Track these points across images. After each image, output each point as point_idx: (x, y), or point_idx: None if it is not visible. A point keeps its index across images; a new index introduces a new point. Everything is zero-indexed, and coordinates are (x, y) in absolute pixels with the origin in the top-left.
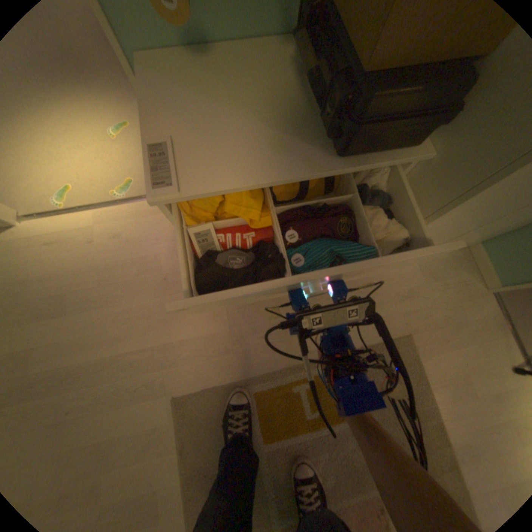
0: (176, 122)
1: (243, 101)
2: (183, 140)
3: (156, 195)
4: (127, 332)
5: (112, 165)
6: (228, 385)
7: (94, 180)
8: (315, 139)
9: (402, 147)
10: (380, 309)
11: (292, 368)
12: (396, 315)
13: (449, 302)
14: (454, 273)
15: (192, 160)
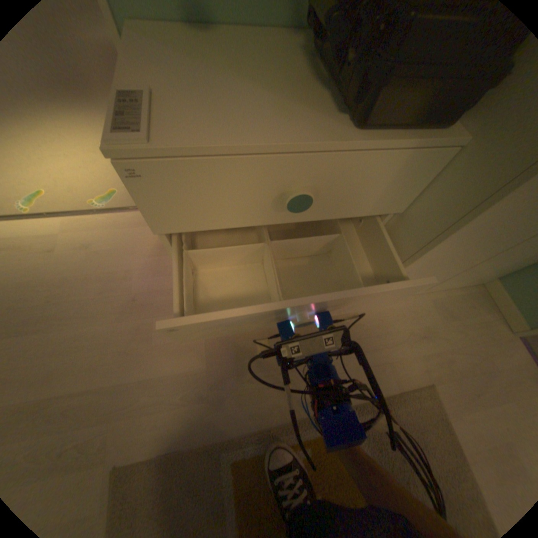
0: (161, 76)
1: (244, 69)
2: (165, 92)
3: (114, 140)
4: (69, 366)
5: (97, 175)
6: (197, 448)
7: (73, 187)
8: (329, 109)
9: (434, 124)
10: (394, 351)
11: (285, 426)
12: (413, 359)
13: (473, 346)
14: (473, 312)
15: (173, 111)
